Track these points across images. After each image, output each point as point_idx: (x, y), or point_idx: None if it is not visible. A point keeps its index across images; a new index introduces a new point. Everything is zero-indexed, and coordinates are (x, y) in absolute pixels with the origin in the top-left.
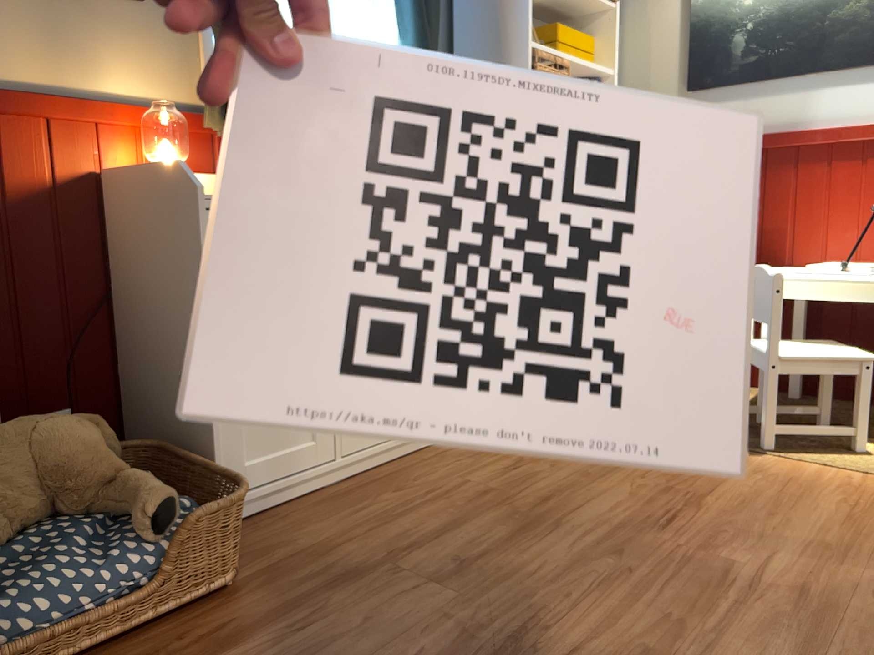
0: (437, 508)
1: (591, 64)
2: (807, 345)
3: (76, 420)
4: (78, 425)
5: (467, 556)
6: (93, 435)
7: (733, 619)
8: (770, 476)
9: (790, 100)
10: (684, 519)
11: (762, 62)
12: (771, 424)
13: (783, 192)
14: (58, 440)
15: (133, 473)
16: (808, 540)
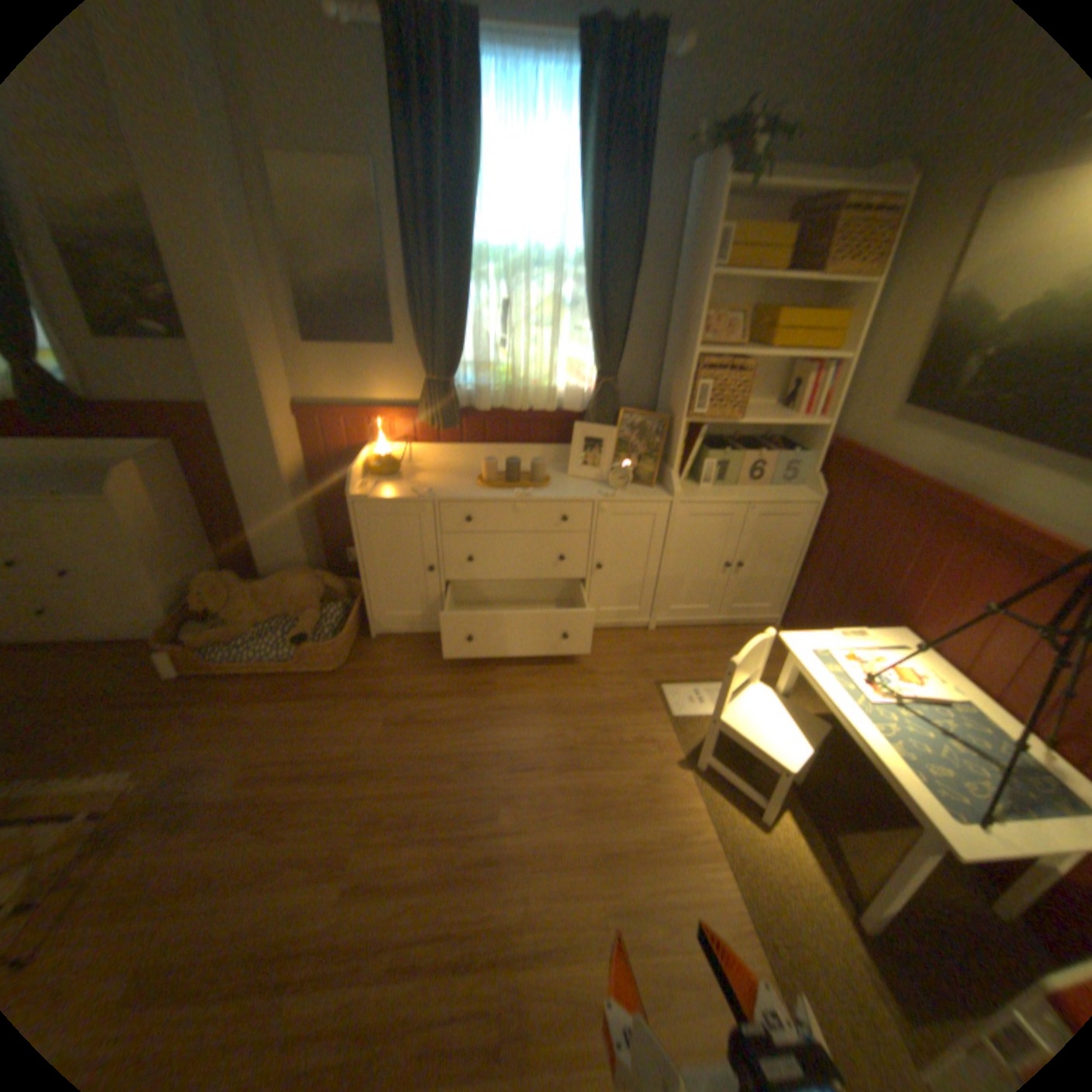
0: (454, 680)
1: (834, 343)
2: (790, 722)
3: (310, 578)
4: (305, 584)
5: (415, 720)
6: (310, 589)
7: (433, 845)
8: (650, 790)
9: (994, 461)
10: (535, 776)
11: (984, 404)
12: (705, 758)
13: (939, 560)
14: (292, 590)
15: (311, 613)
16: (560, 846)
